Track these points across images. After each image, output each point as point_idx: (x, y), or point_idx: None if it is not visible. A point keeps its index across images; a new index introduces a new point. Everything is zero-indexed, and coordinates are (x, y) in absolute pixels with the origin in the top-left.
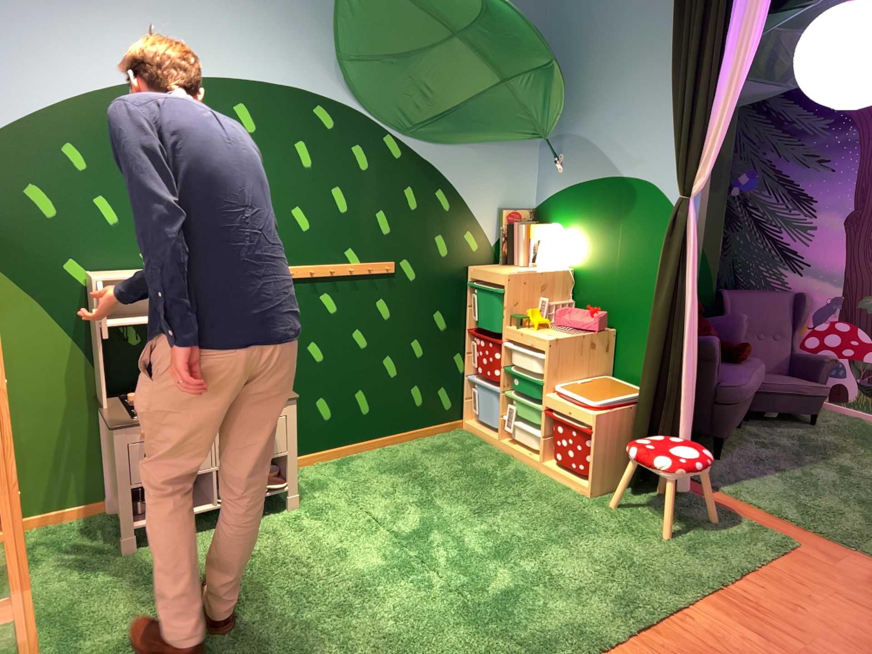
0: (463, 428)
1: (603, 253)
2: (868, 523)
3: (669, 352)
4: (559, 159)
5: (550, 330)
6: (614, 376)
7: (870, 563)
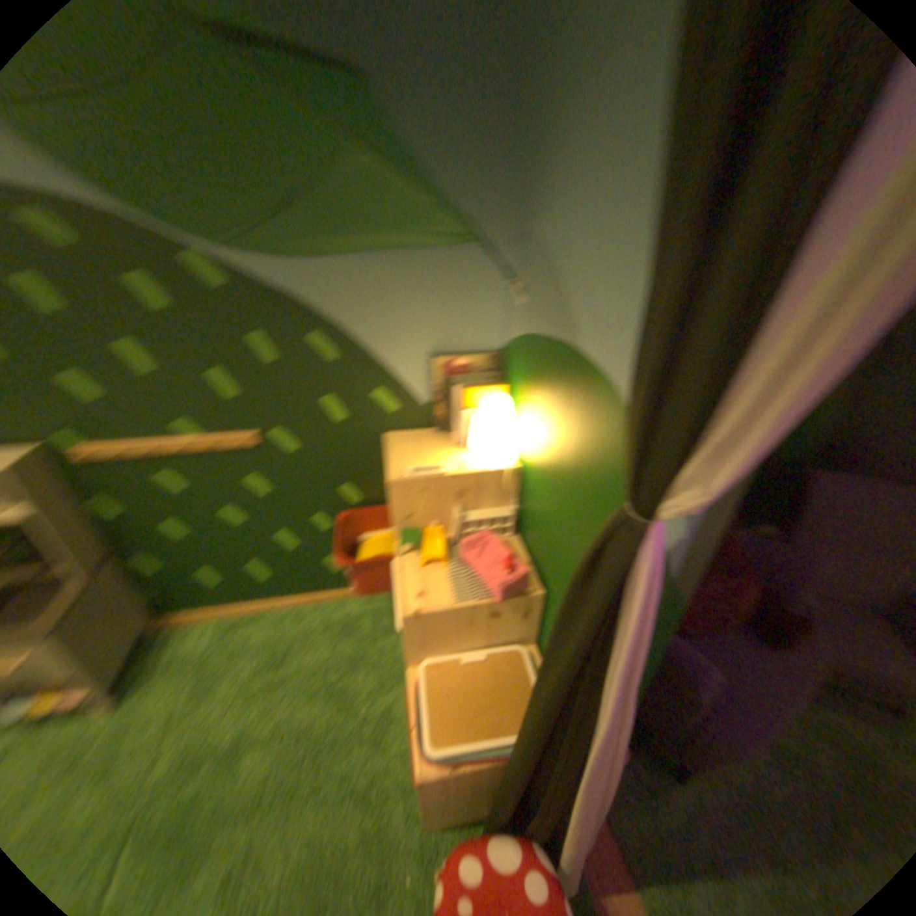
0: None
1: (546, 472)
2: None
3: (554, 769)
4: (518, 280)
5: (438, 575)
6: (539, 643)
7: None
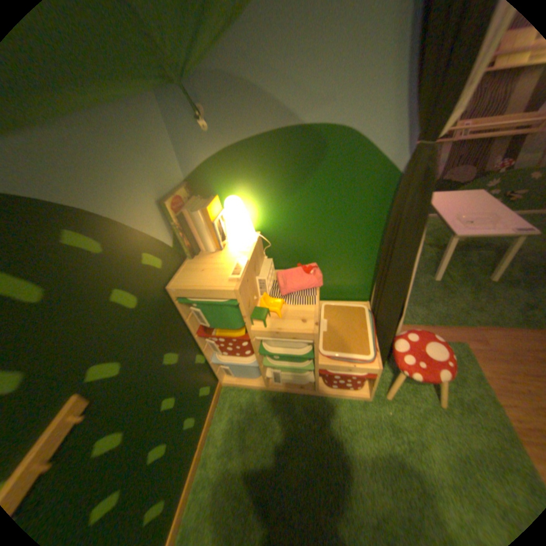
0: (222, 385)
1: (292, 211)
2: (454, 300)
3: (405, 287)
4: (198, 111)
5: (289, 308)
6: (319, 296)
7: (493, 332)
